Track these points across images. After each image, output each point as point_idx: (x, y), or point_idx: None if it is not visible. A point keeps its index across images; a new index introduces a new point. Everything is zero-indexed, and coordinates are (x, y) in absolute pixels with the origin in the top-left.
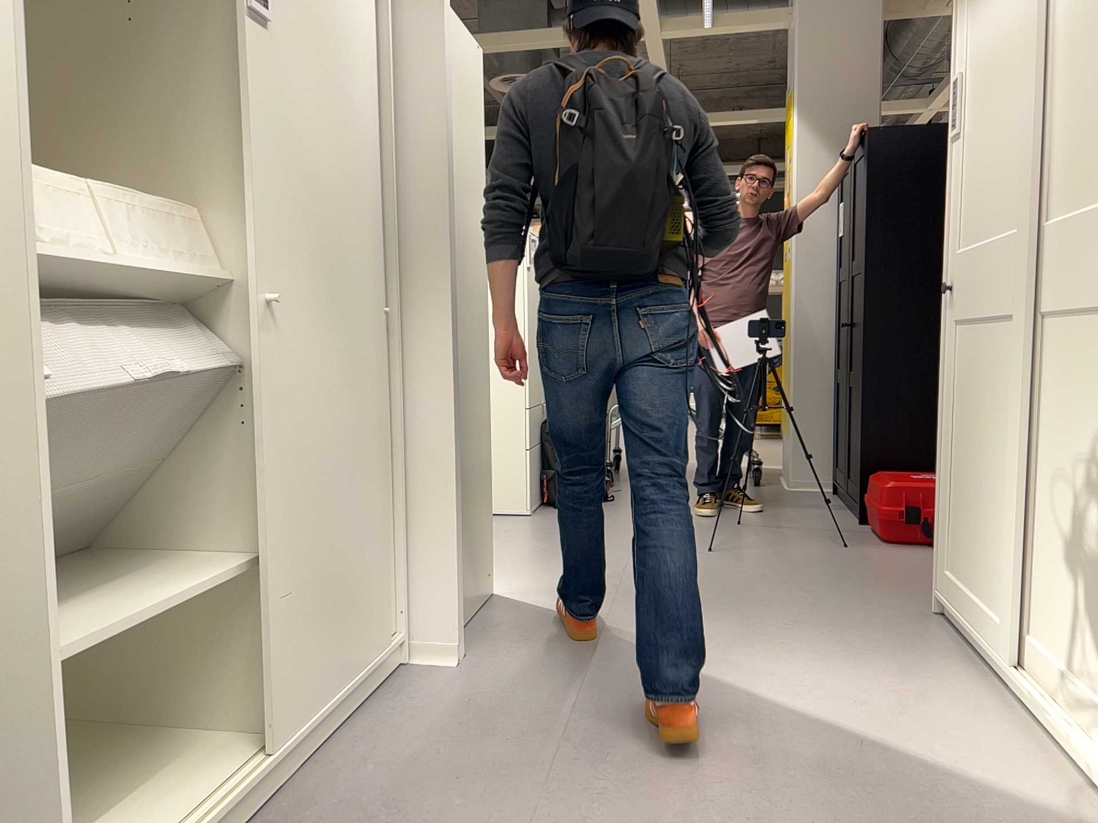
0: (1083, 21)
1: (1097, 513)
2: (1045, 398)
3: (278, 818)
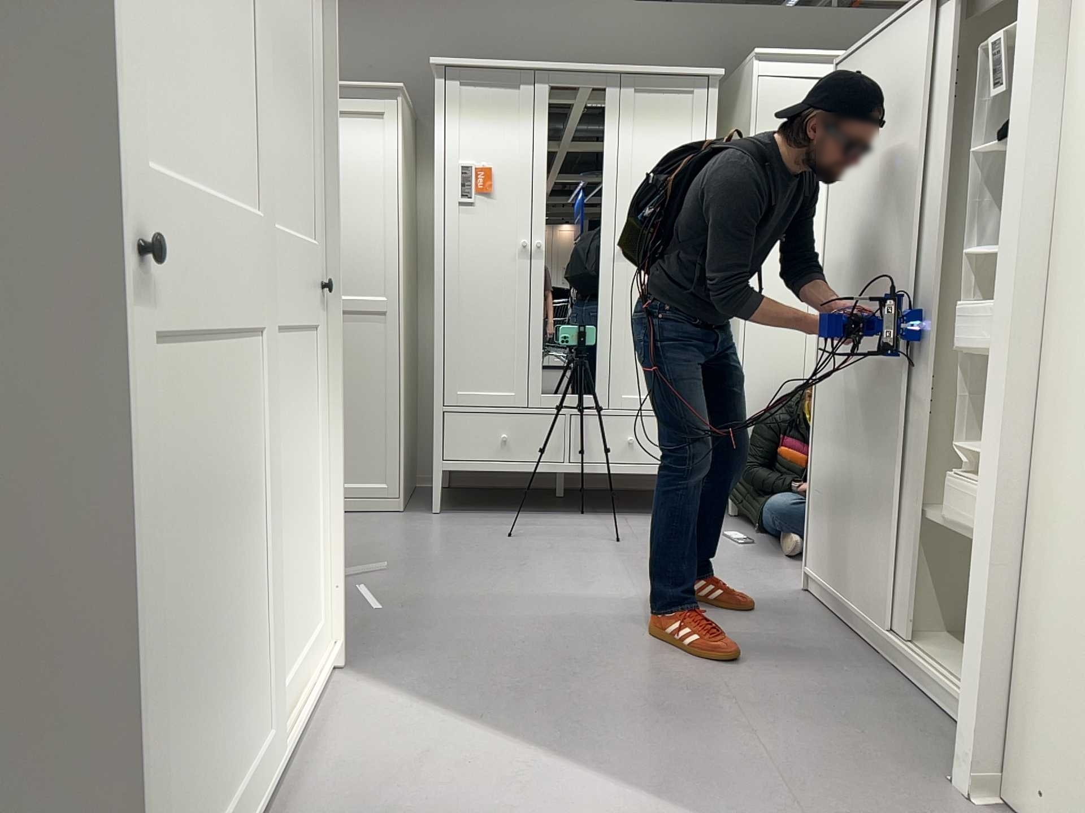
0: (275, 37)
1: (303, 502)
2: (266, 431)
3: (850, 646)
